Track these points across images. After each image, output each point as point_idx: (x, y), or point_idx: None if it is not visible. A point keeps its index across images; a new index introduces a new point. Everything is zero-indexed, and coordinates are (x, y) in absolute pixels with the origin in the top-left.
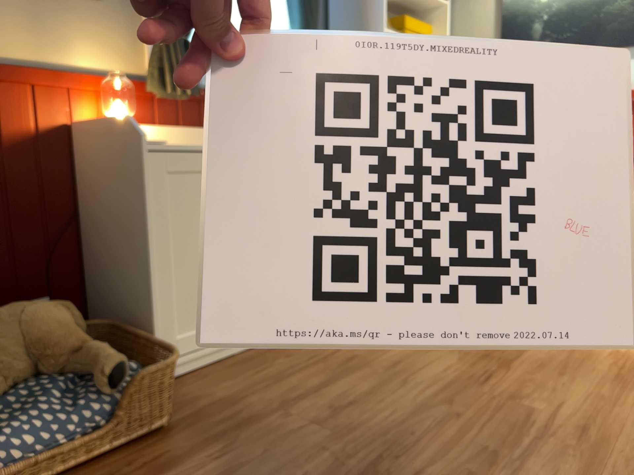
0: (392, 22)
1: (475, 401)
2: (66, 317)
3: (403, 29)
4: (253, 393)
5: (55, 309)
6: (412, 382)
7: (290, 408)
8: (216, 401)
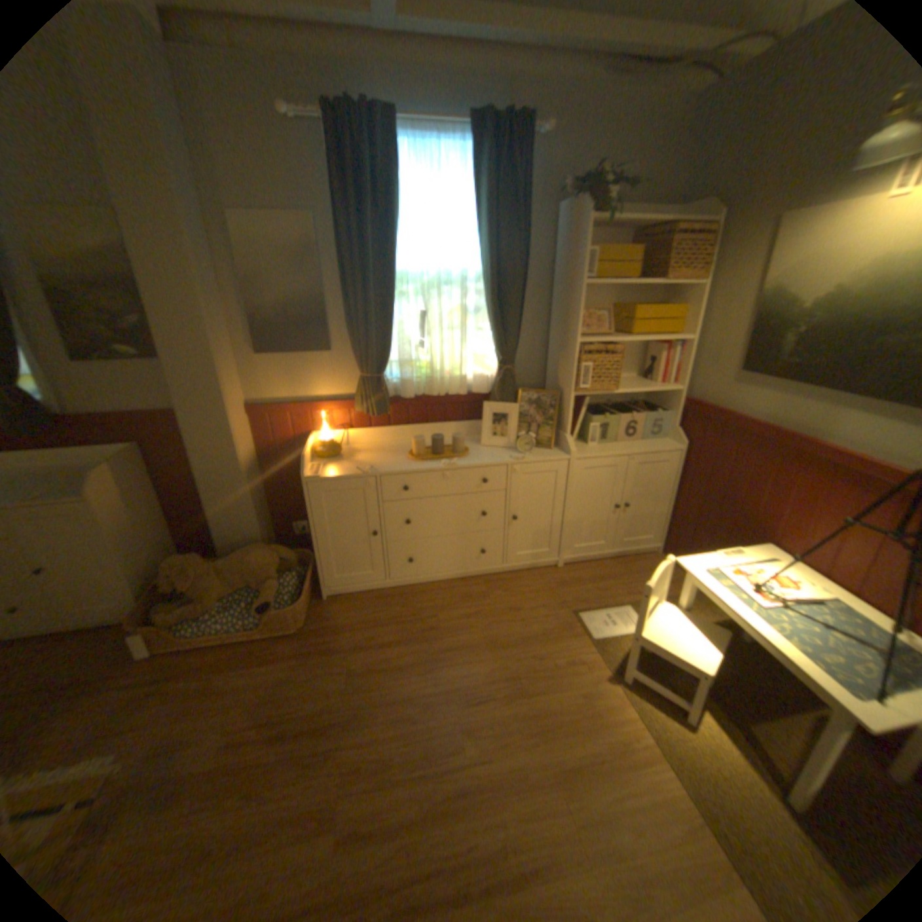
0: (627, 308)
1: (442, 716)
2: (269, 559)
3: (632, 319)
4: (353, 629)
5: (265, 555)
6: (433, 674)
7: (353, 654)
8: (333, 626)
